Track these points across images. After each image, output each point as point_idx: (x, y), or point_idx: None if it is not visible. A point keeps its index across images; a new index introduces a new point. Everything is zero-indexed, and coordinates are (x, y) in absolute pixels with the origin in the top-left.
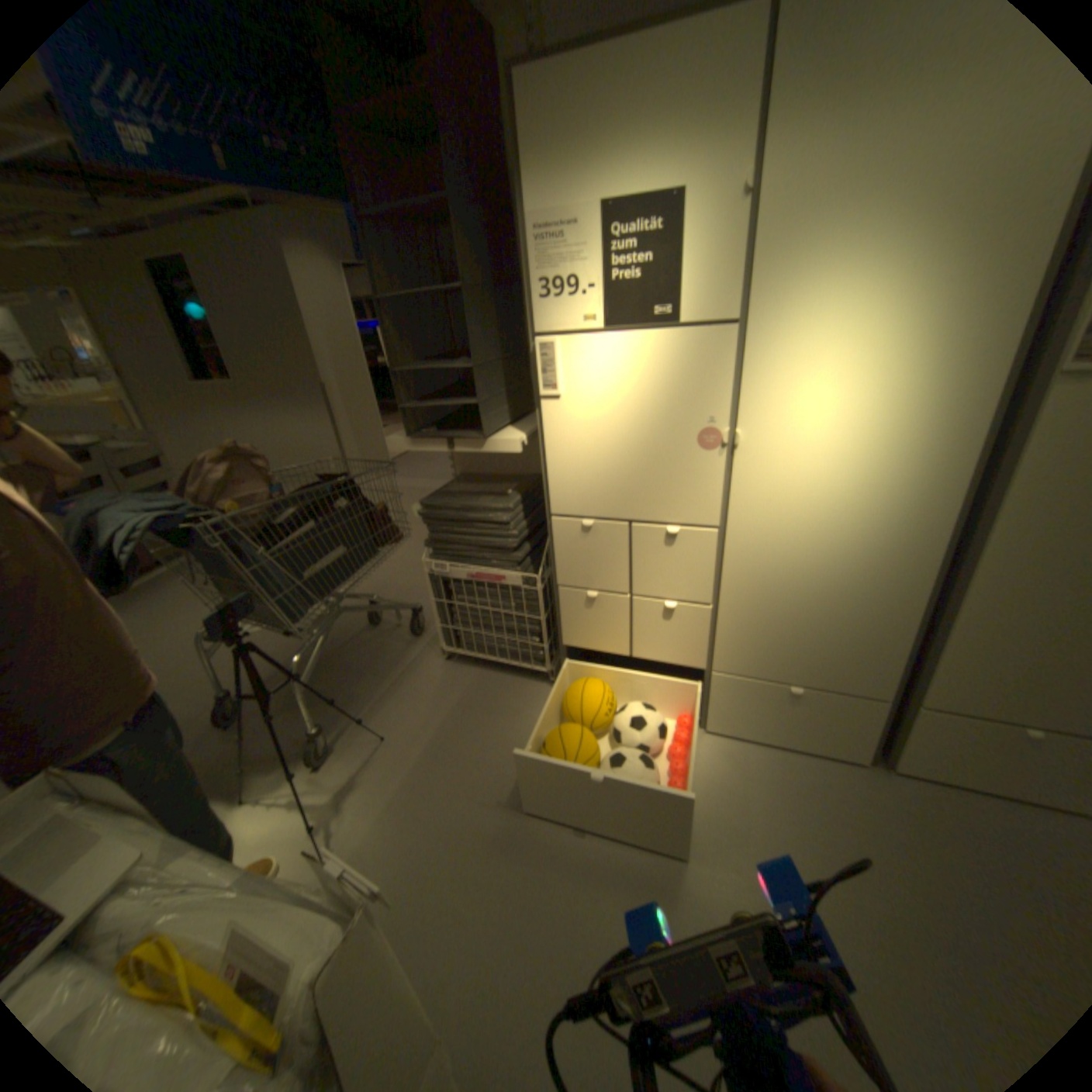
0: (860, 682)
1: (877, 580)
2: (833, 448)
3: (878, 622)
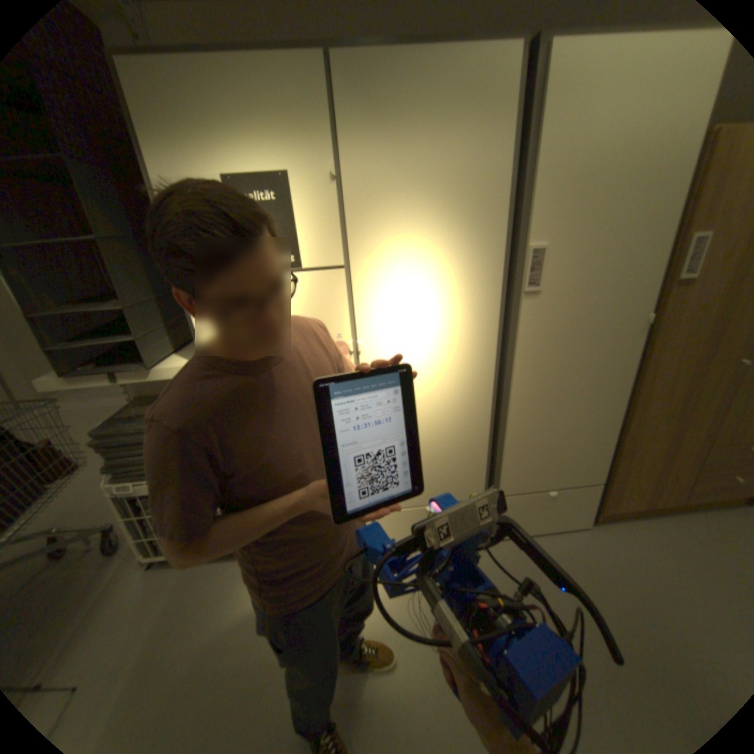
0: (463, 492)
1: (460, 426)
2: (419, 347)
3: (466, 452)
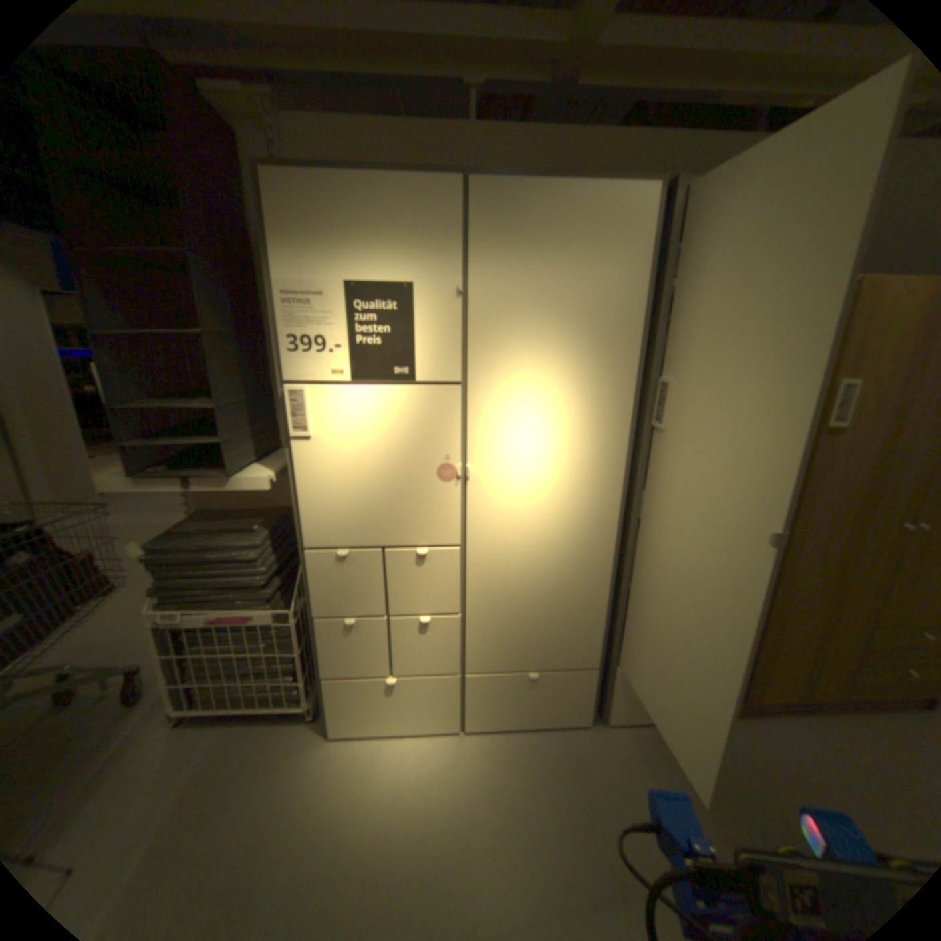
0: (577, 657)
1: (578, 574)
2: (538, 477)
3: (583, 606)
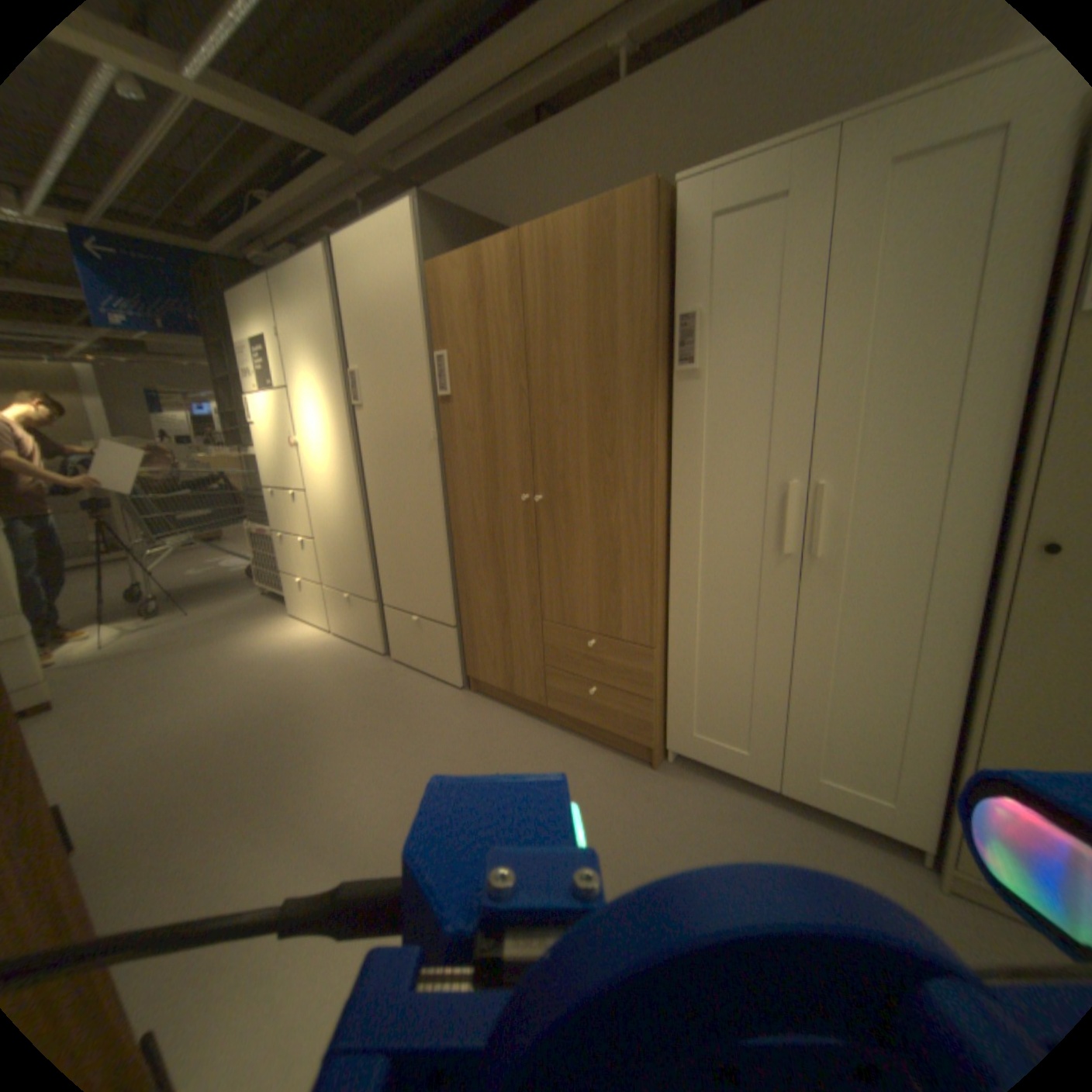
0: (359, 589)
1: (345, 520)
2: (316, 446)
3: (352, 547)
